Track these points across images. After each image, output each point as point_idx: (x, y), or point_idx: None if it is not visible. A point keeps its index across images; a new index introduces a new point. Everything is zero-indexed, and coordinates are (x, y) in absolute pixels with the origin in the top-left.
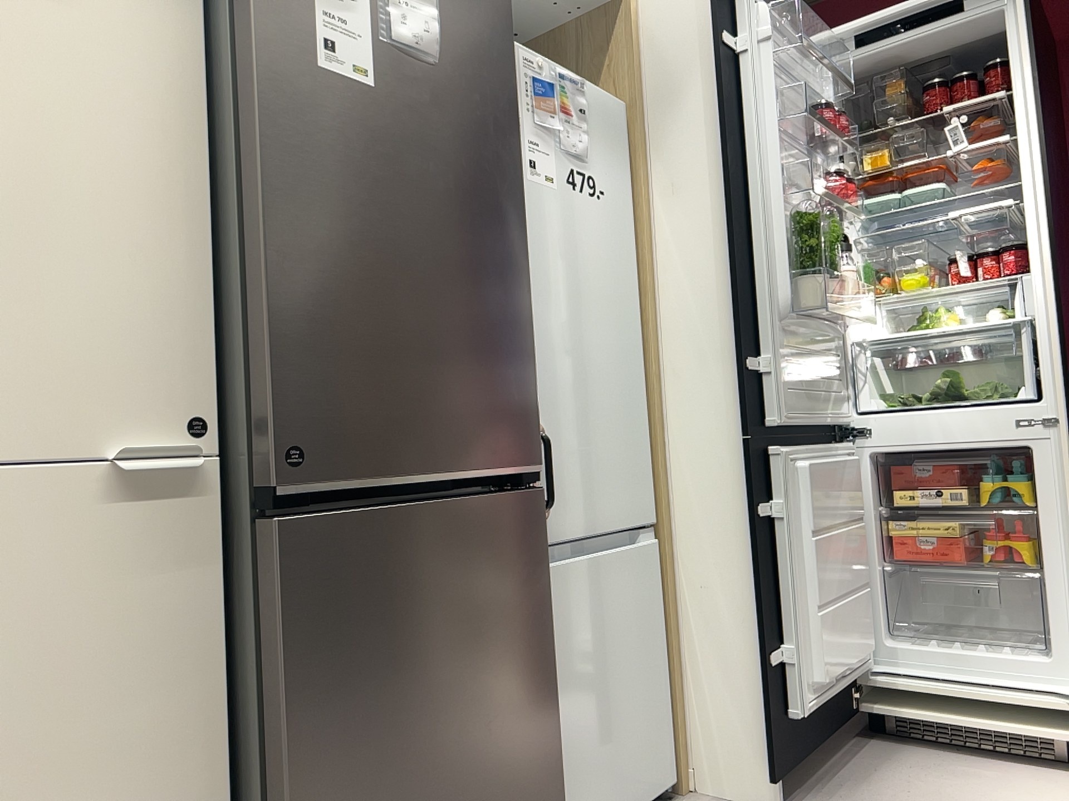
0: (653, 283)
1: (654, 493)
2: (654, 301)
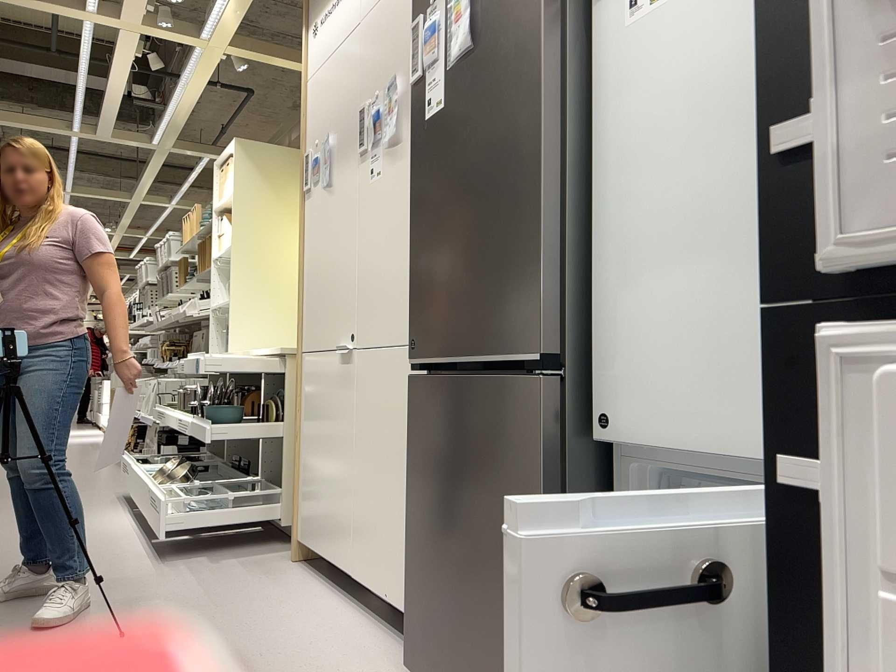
0: None
1: None
2: None
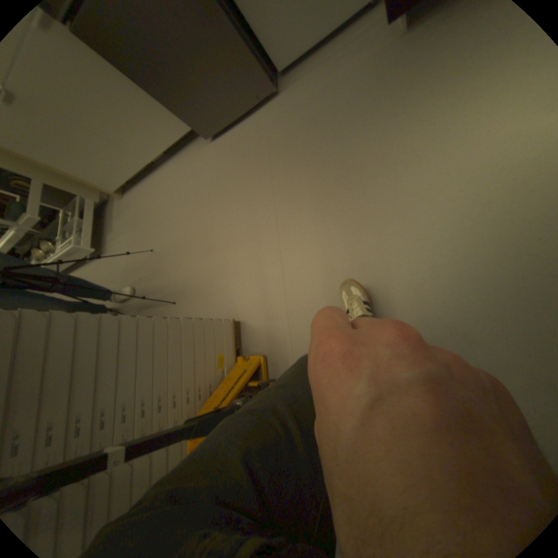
0: None
1: None
2: None
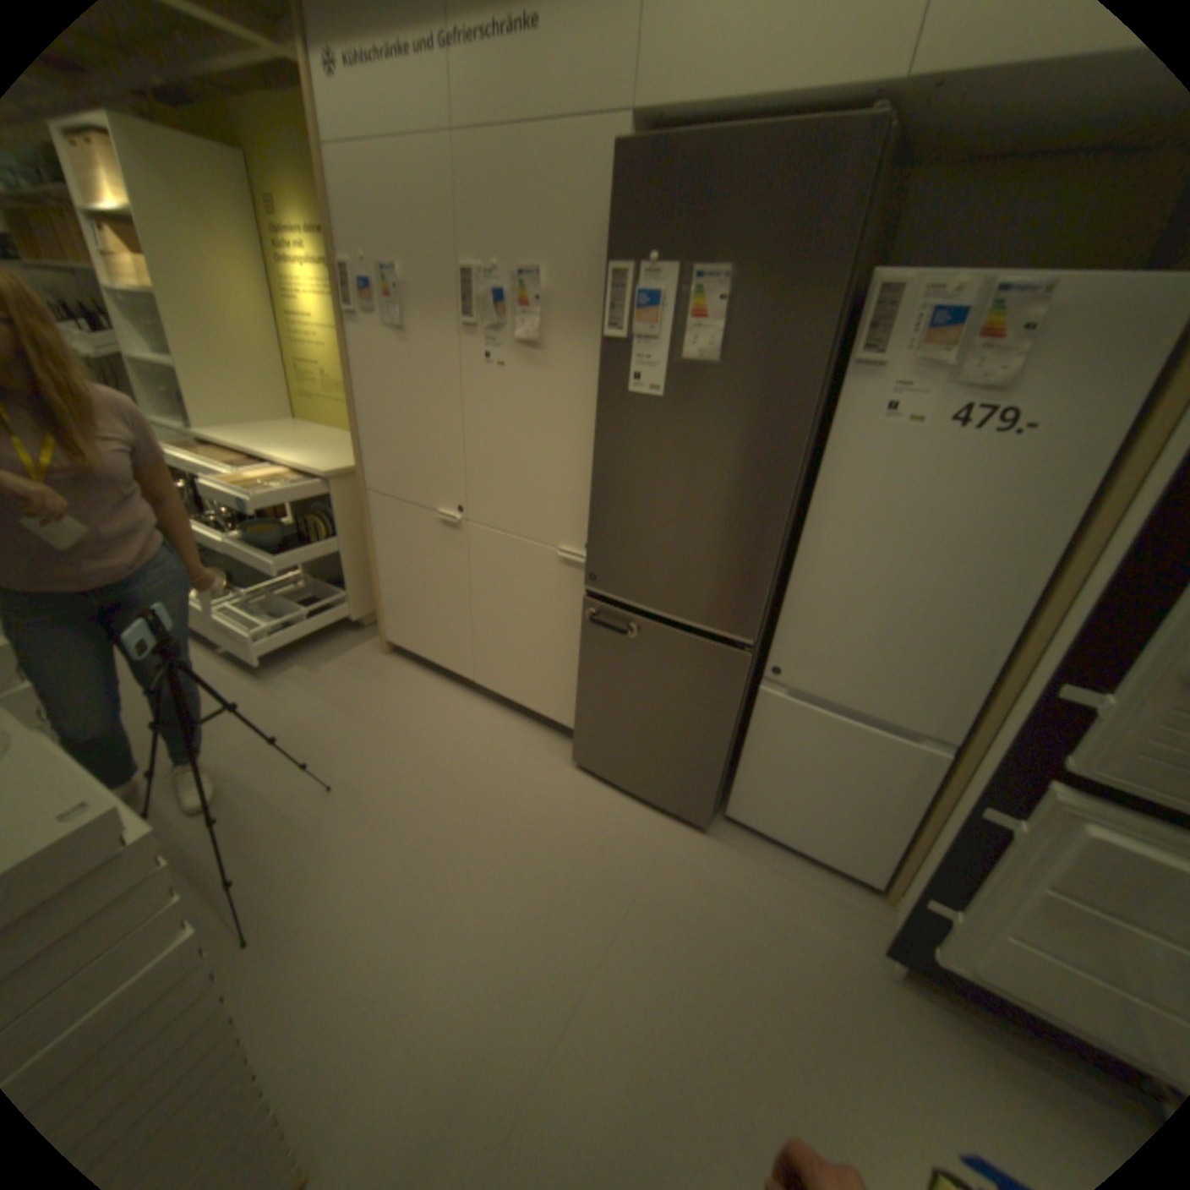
0: (1100, 538)
1: (981, 724)
2: (1088, 560)
